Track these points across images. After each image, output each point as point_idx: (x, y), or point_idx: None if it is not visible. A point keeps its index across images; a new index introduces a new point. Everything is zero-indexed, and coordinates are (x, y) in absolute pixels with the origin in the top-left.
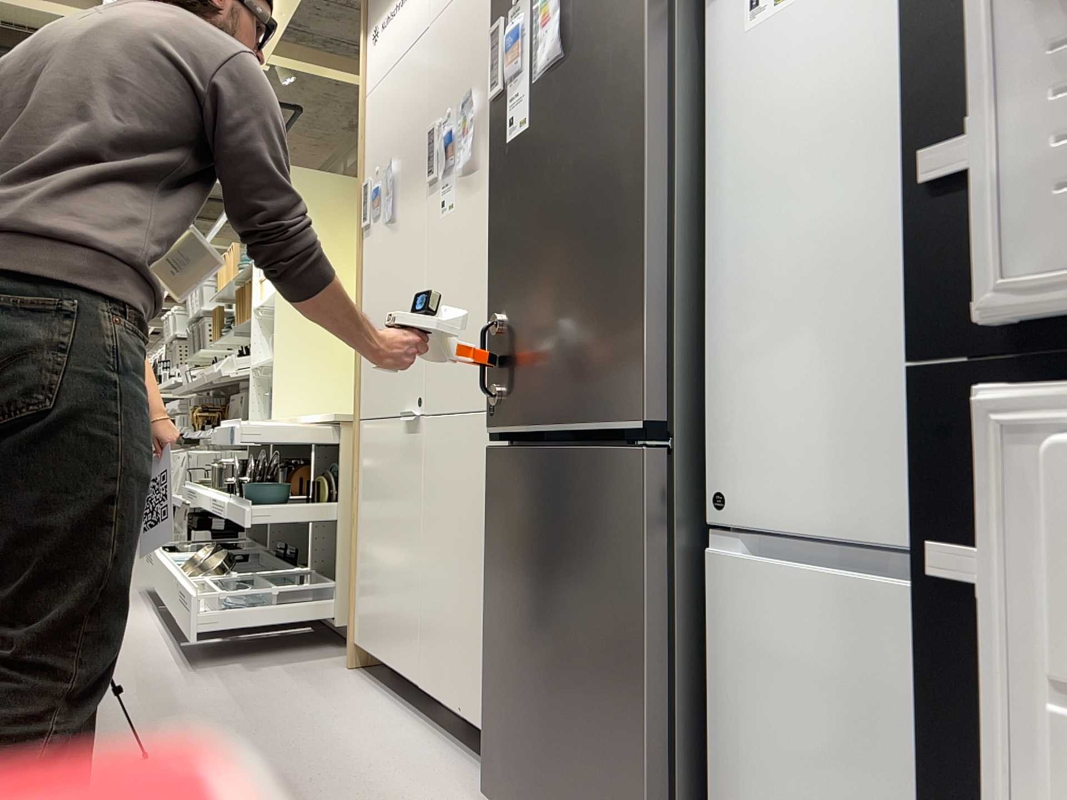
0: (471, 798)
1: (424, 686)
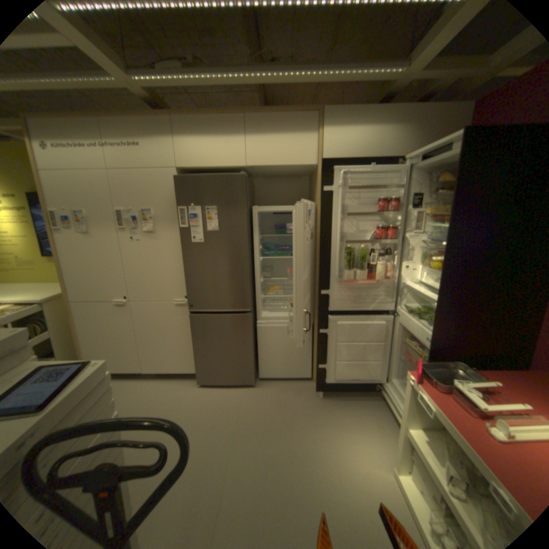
0: (189, 387)
1: (145, 372)
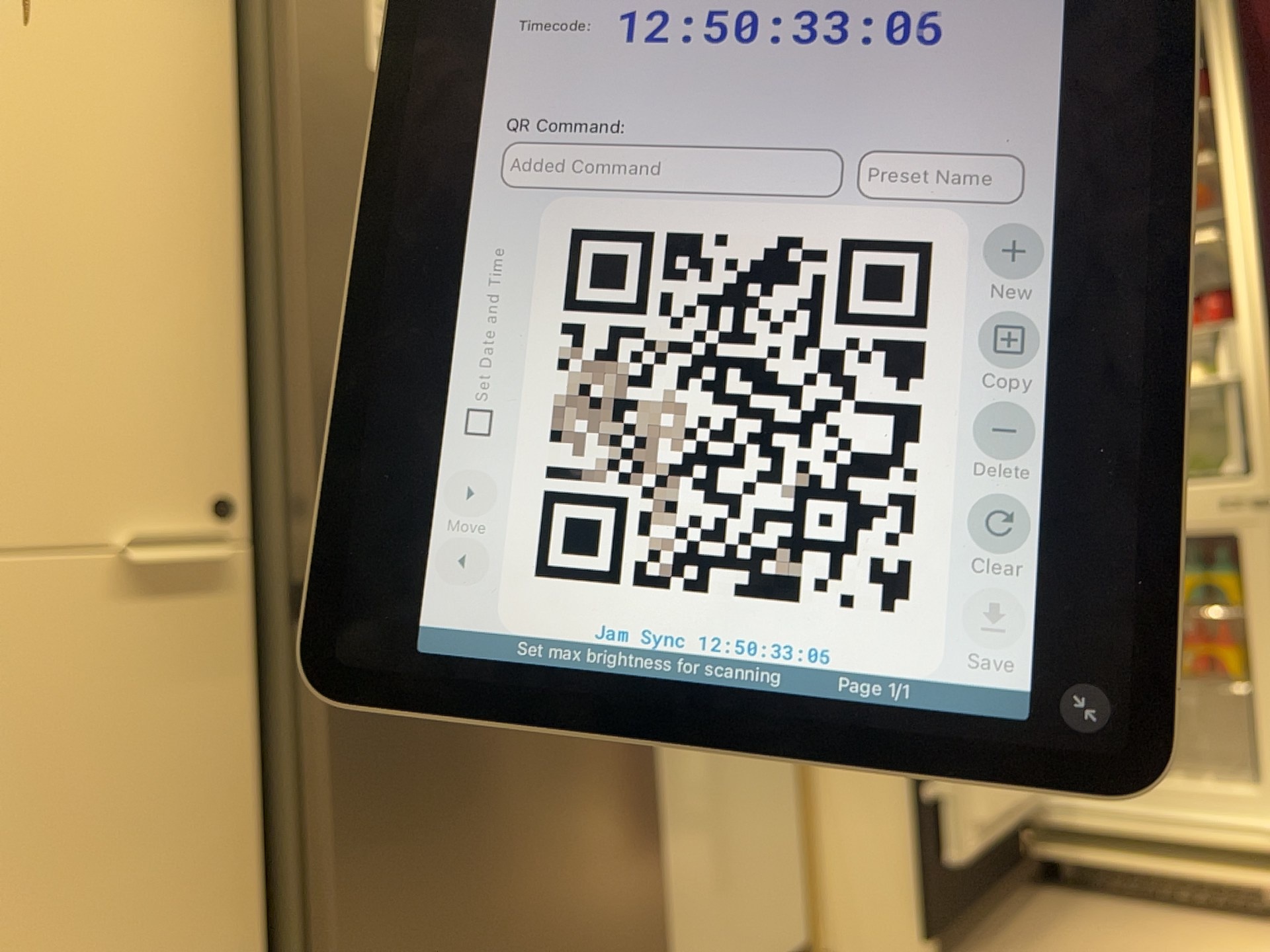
0: None
1: None
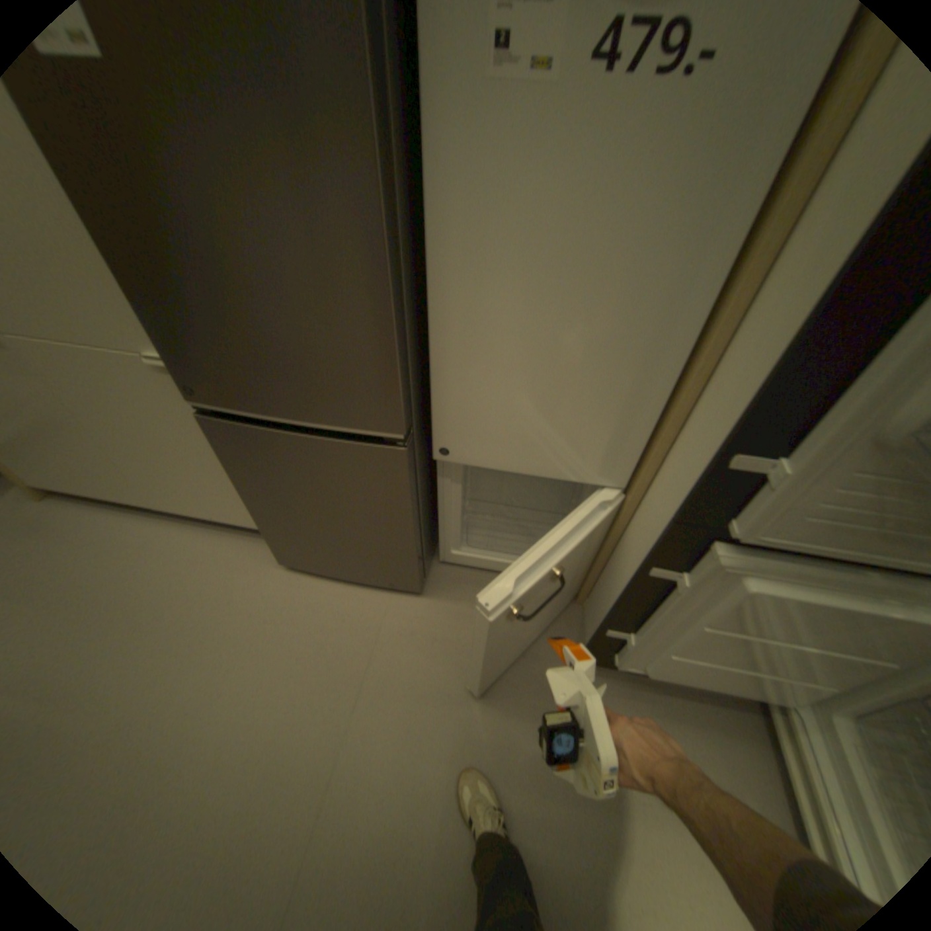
0: (264, 560)
1: (158, 507)
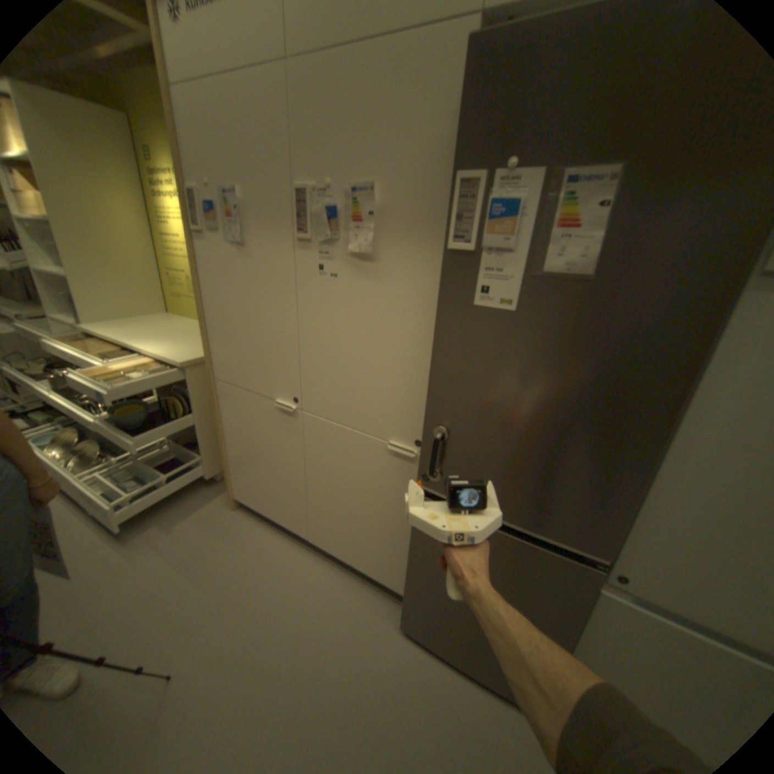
0: (384, 619)
1: (314, 541)
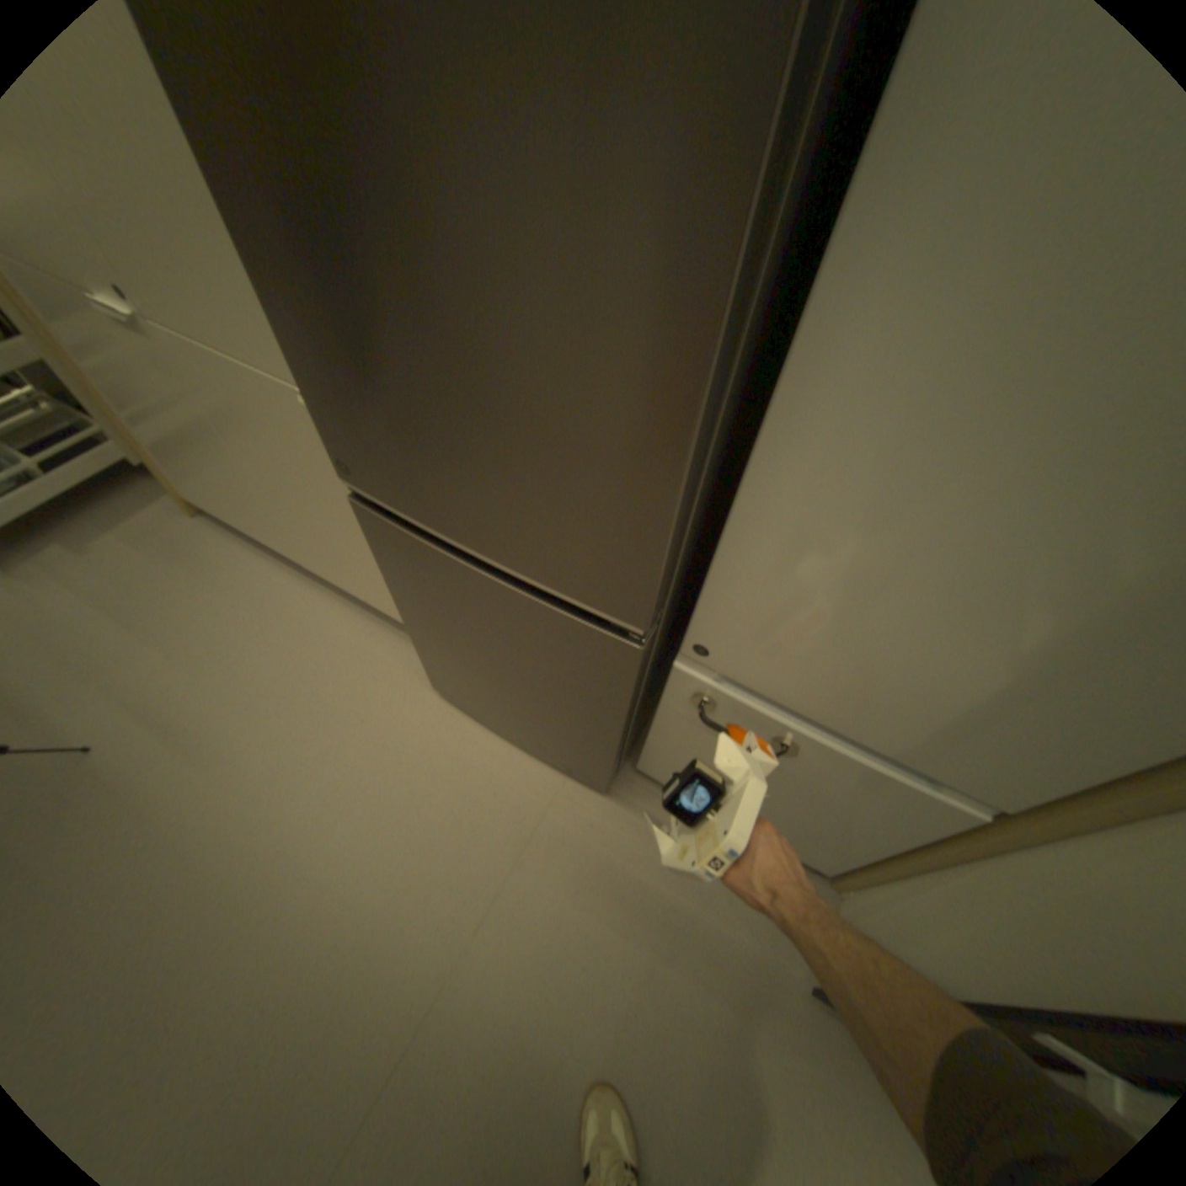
0: (418, 674)
1: (310, 566)
